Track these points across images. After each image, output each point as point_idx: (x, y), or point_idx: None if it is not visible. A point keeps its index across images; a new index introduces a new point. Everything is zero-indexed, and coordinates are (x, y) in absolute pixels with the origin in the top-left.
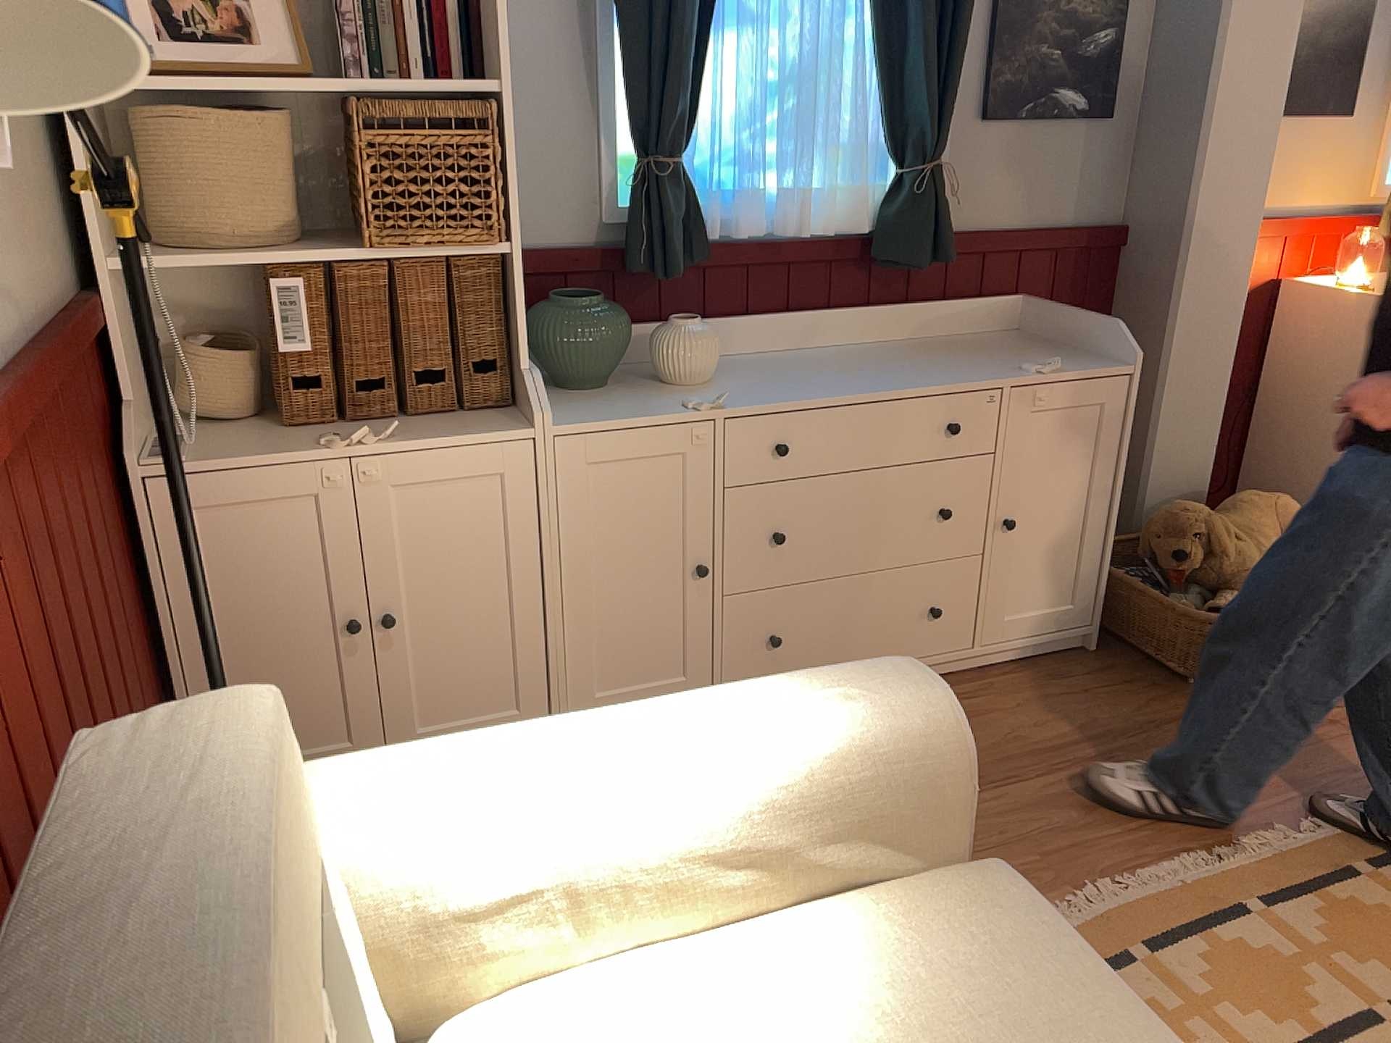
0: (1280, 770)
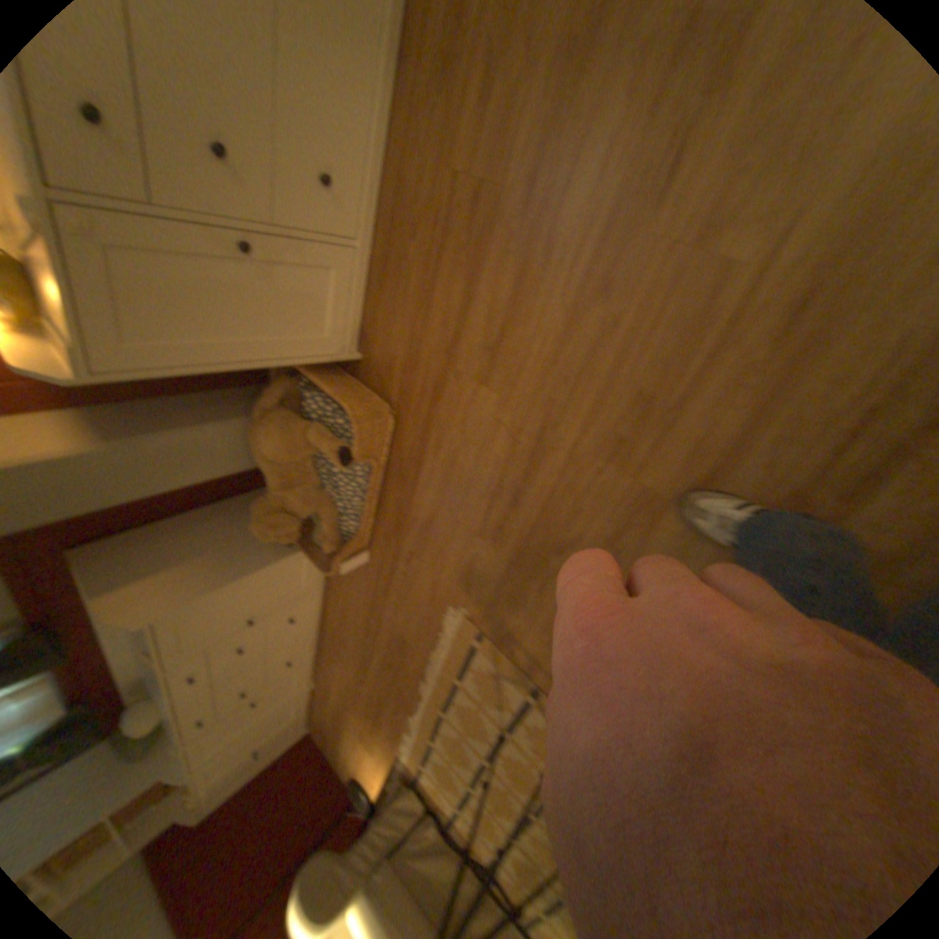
0: (408, 609)
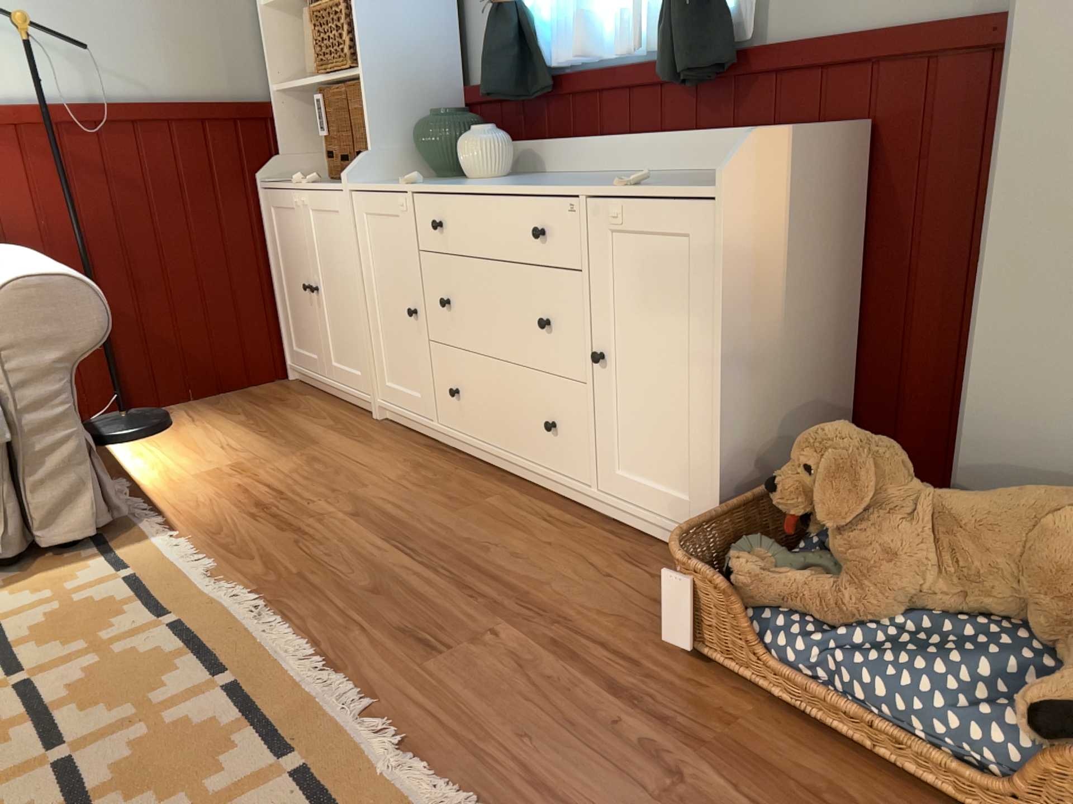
0: (502, 715)
